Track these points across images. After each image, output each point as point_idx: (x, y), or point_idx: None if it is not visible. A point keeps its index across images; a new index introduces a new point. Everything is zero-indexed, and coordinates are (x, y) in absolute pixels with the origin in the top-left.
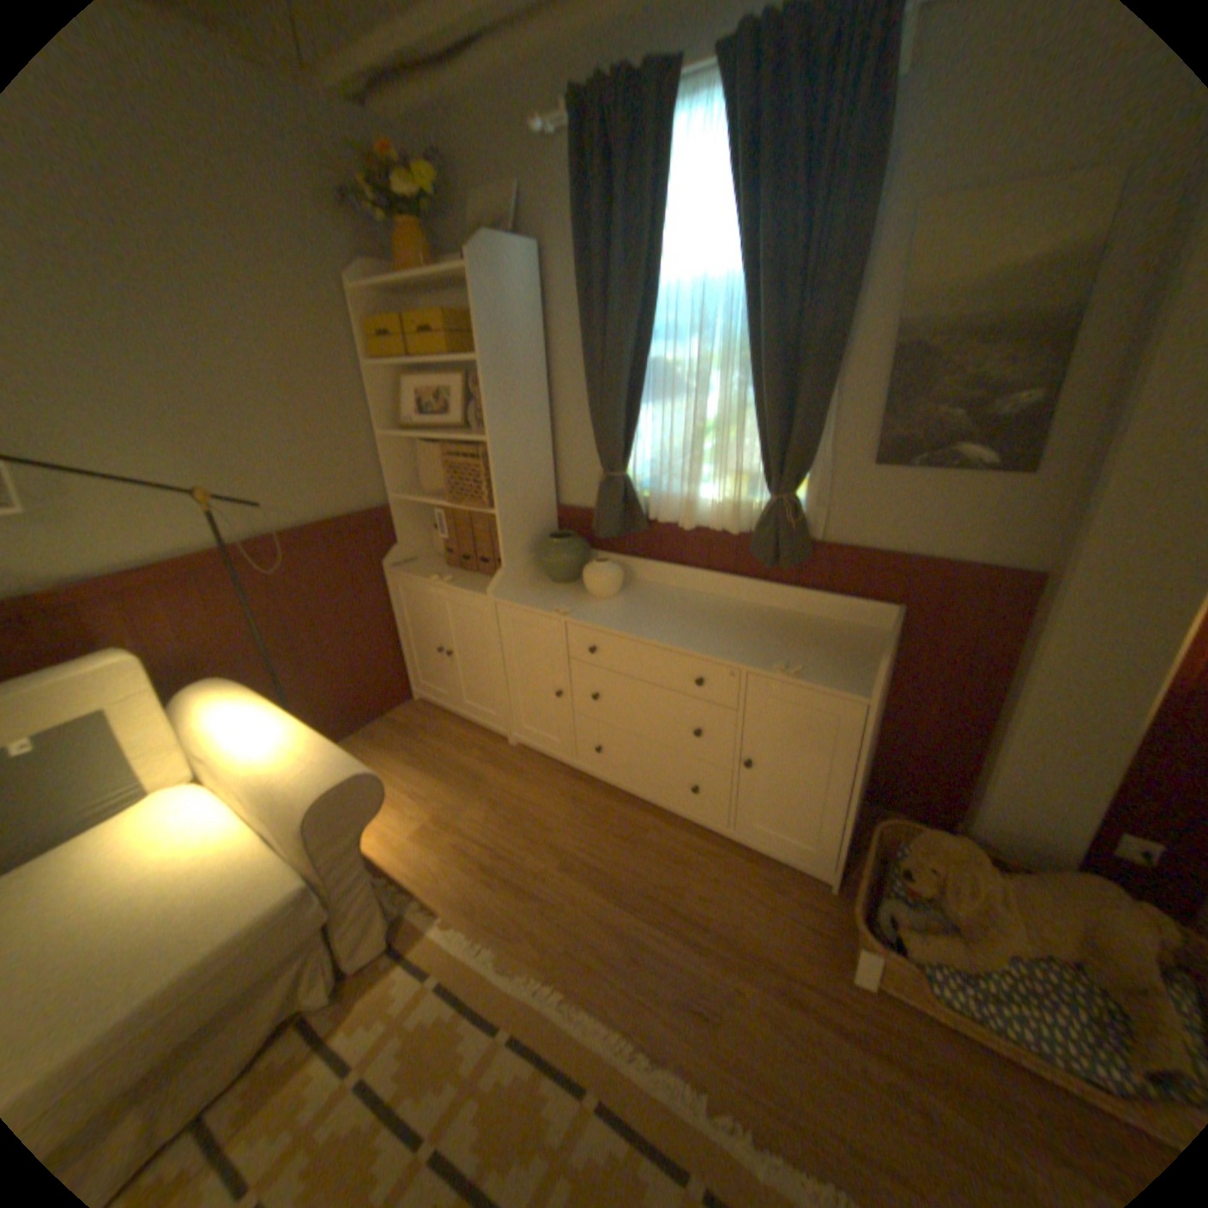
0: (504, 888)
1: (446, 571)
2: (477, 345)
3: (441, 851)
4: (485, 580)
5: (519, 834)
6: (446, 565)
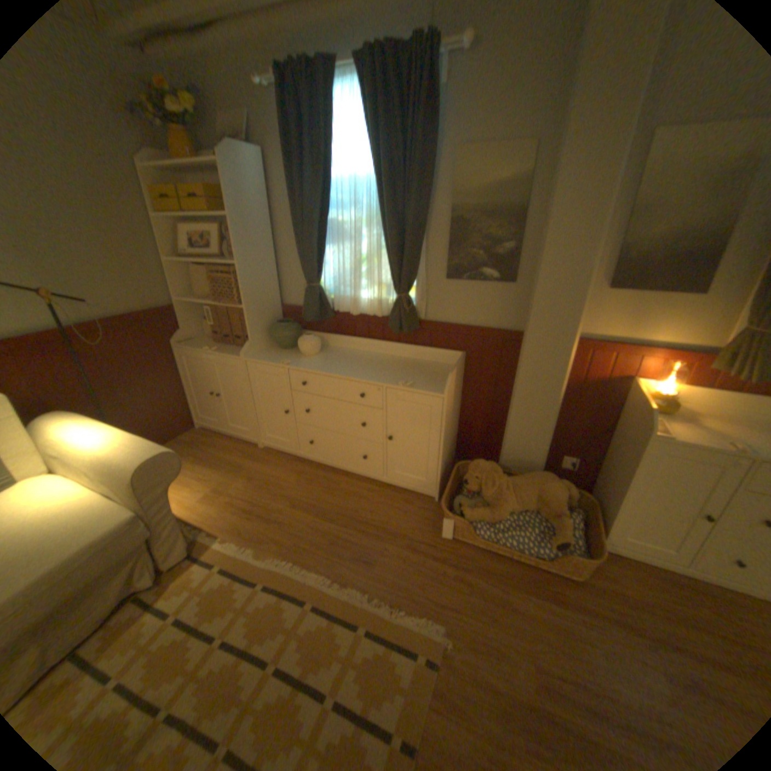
0: (257, 520)
1: (213, 345)
2: (226, 207)
3: (217, 506)
4: (238, 349)
5: (265, 492)
6: (213, 342)
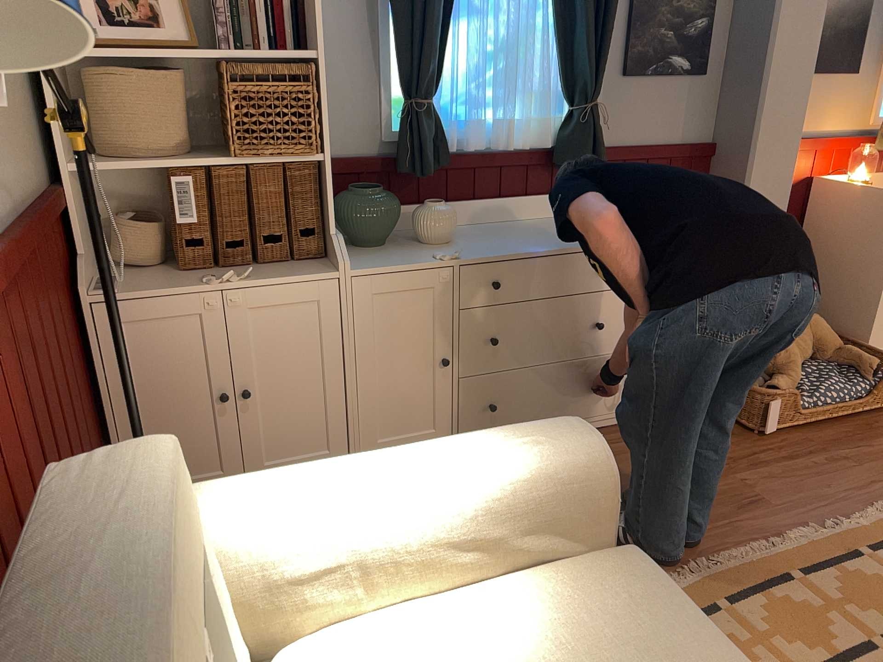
0: None
1: (196, 275)
2: None
3: None
4: (282, 266)
5: None
6: (180, 271)
